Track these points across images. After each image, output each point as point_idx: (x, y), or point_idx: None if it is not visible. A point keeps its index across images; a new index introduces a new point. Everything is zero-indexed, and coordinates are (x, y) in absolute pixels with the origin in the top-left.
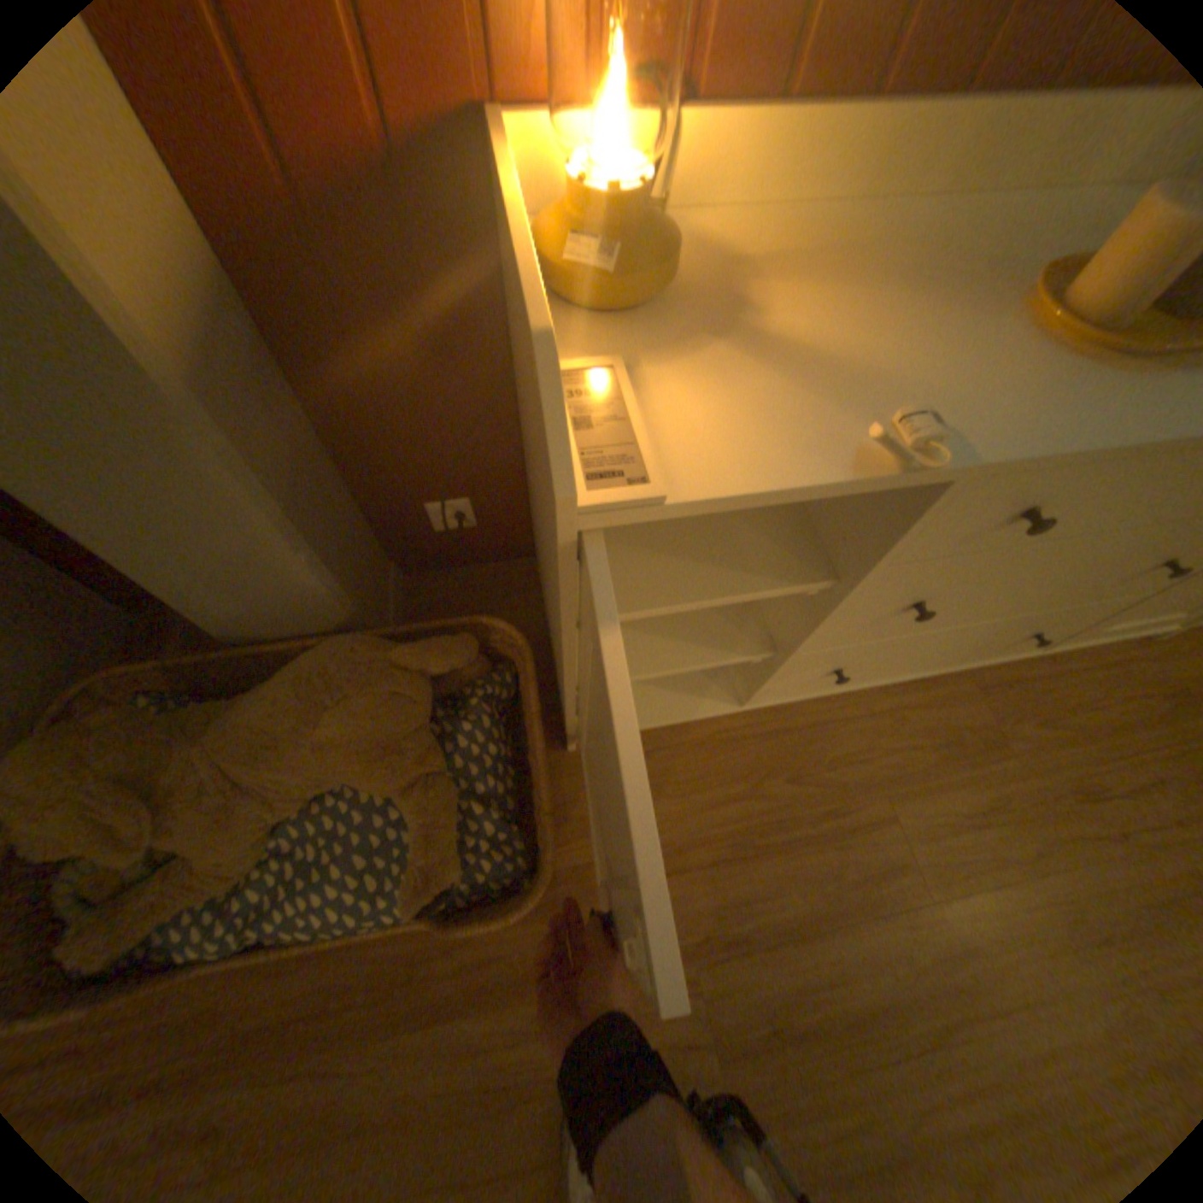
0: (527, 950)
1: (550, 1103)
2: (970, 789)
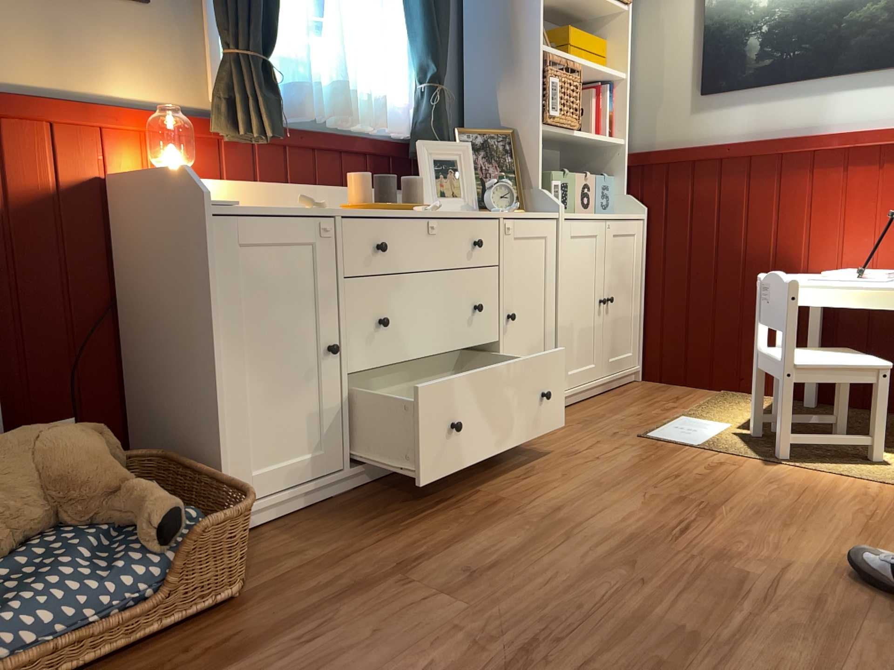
0: (257, 623)
1: (333, 667)
2: (509, 471)
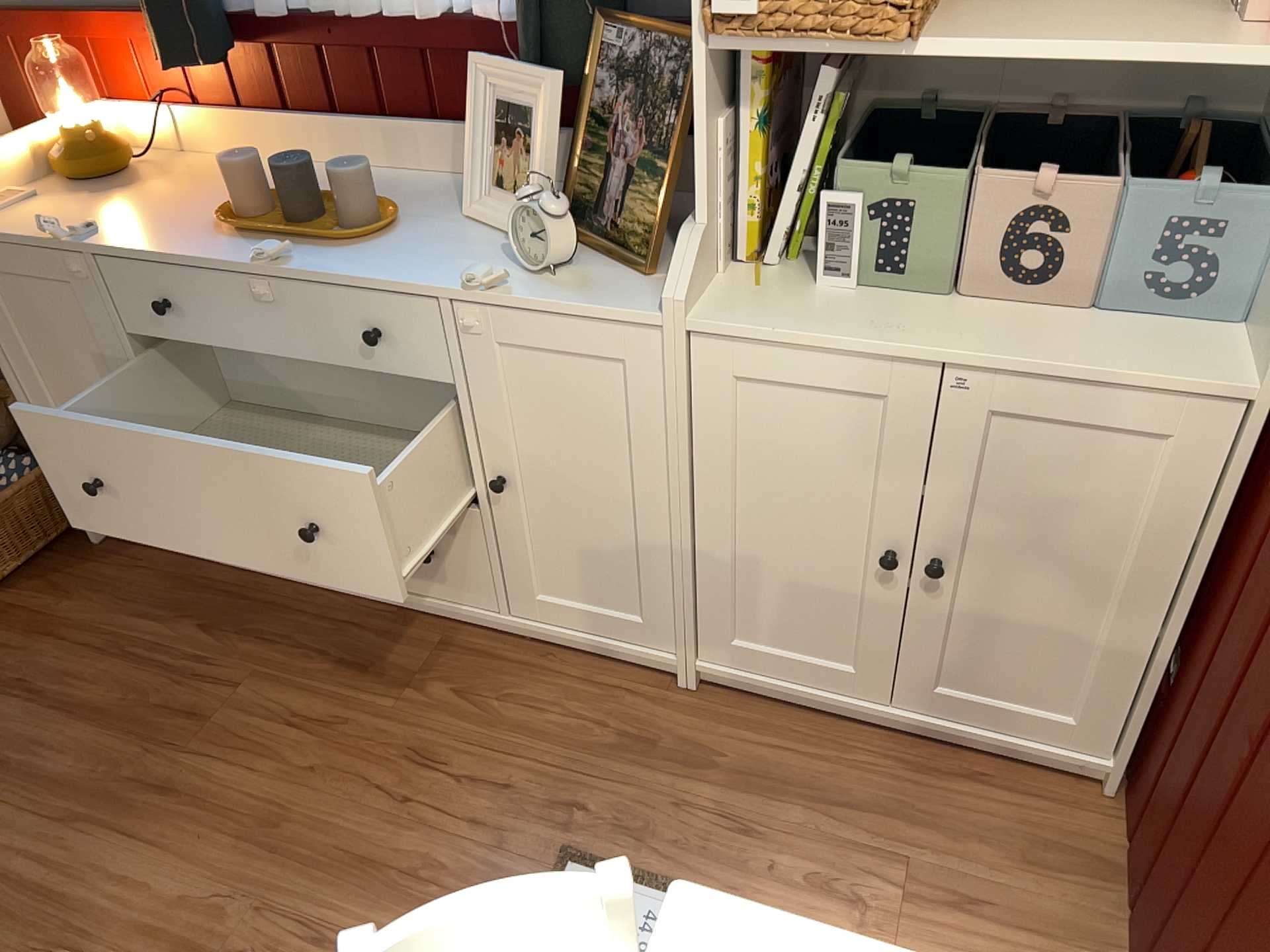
0: None
1: None
2: (330, 694)
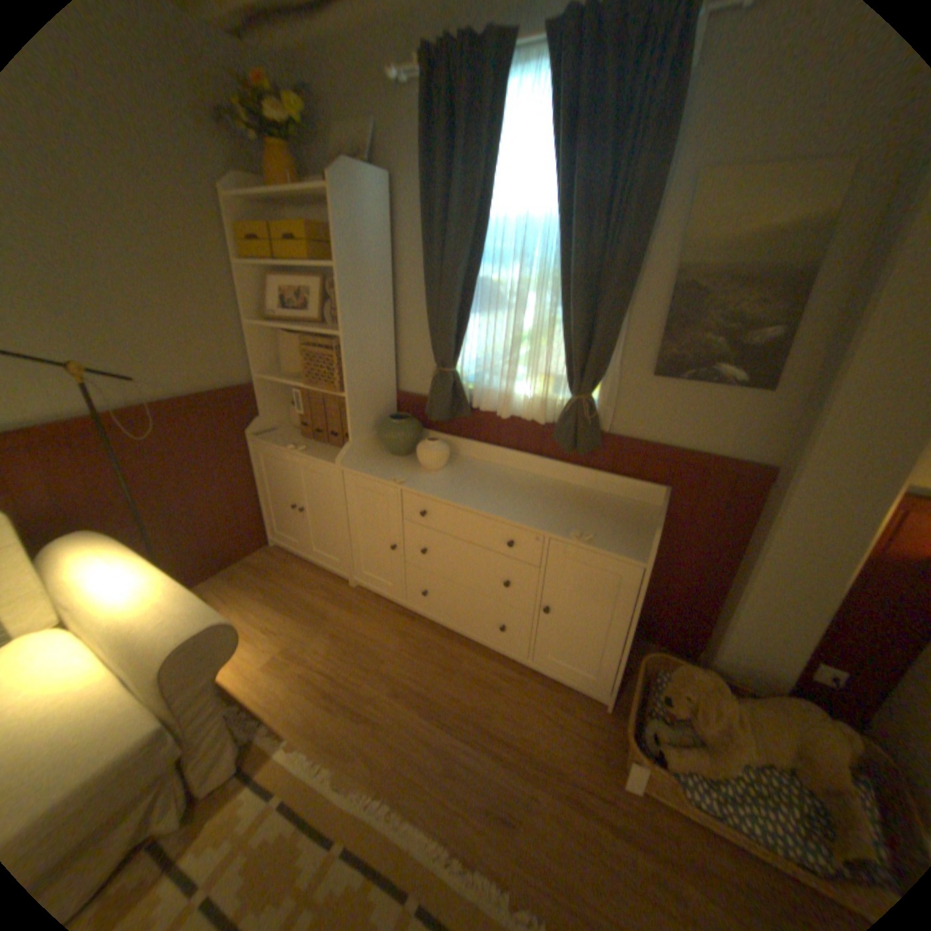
0: None
1: None
2: None
